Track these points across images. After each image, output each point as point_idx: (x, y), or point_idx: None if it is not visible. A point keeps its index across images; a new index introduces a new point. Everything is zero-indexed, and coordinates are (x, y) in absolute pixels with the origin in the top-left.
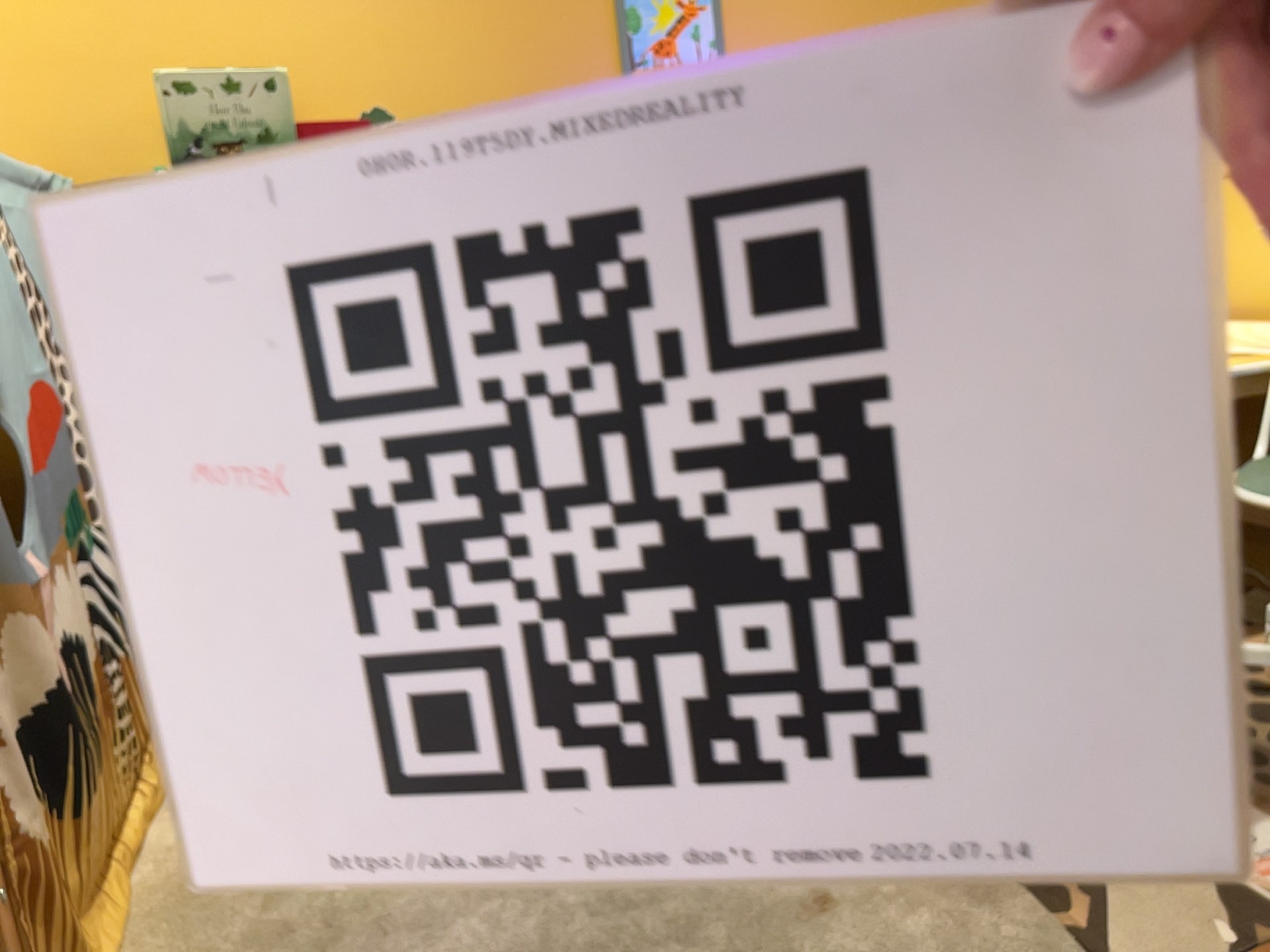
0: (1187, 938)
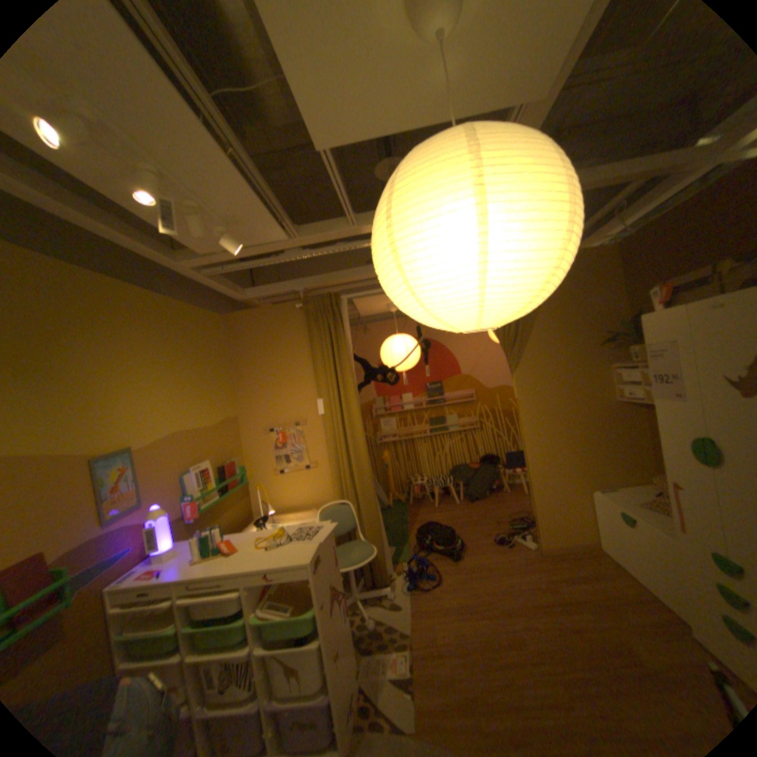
0: (400, 704)
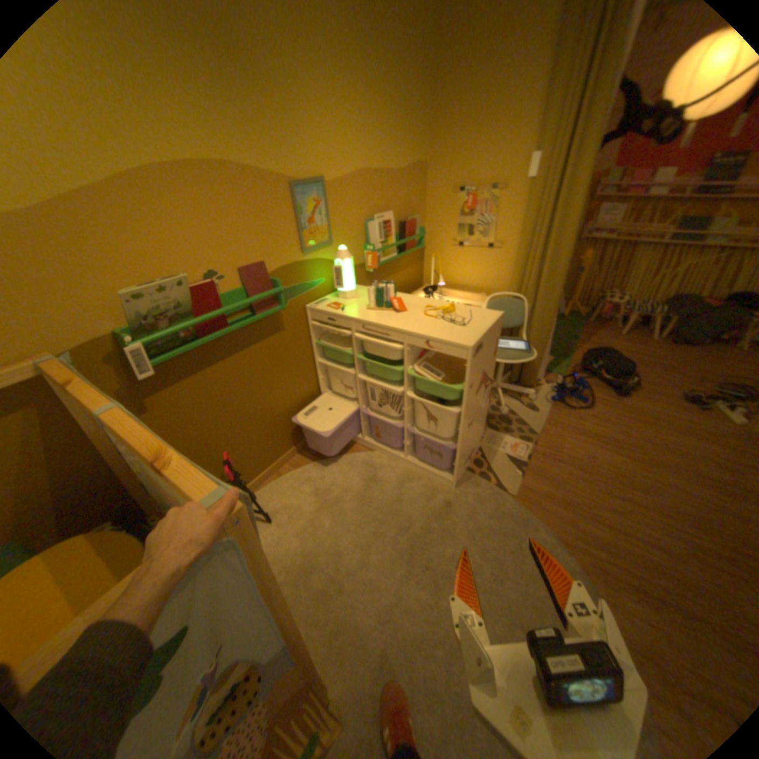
0: (510, 473)
